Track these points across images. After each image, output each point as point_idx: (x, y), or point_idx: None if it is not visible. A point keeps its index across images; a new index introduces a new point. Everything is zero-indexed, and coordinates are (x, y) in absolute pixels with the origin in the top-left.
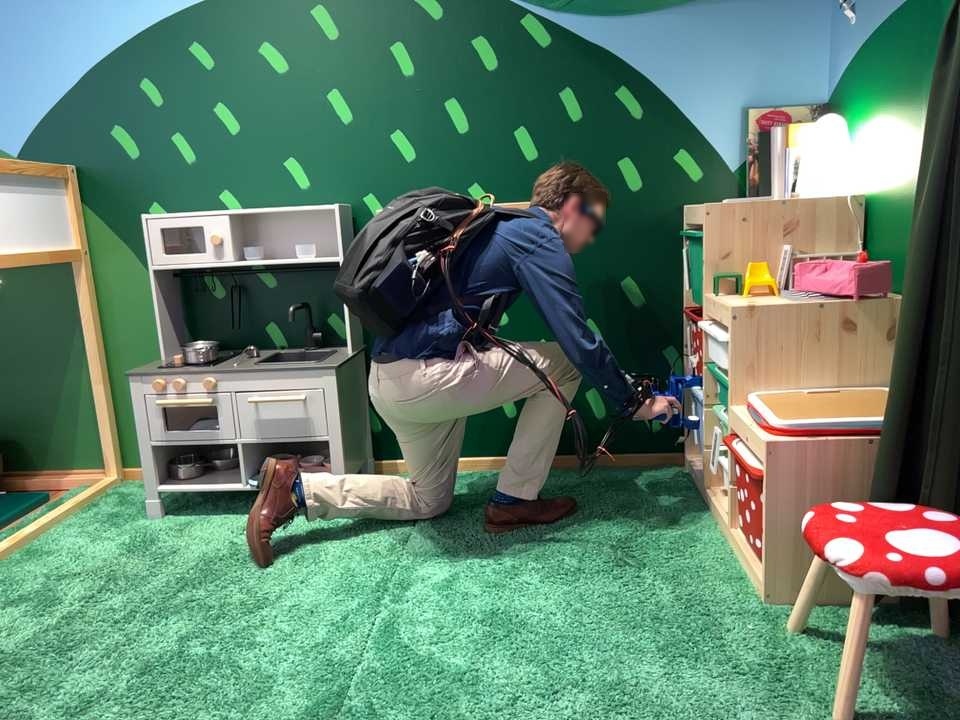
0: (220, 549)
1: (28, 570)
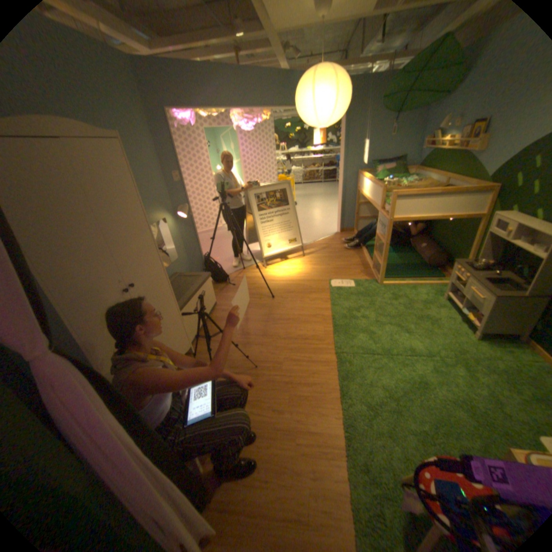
0: (436, 318)
1: (406, 291)
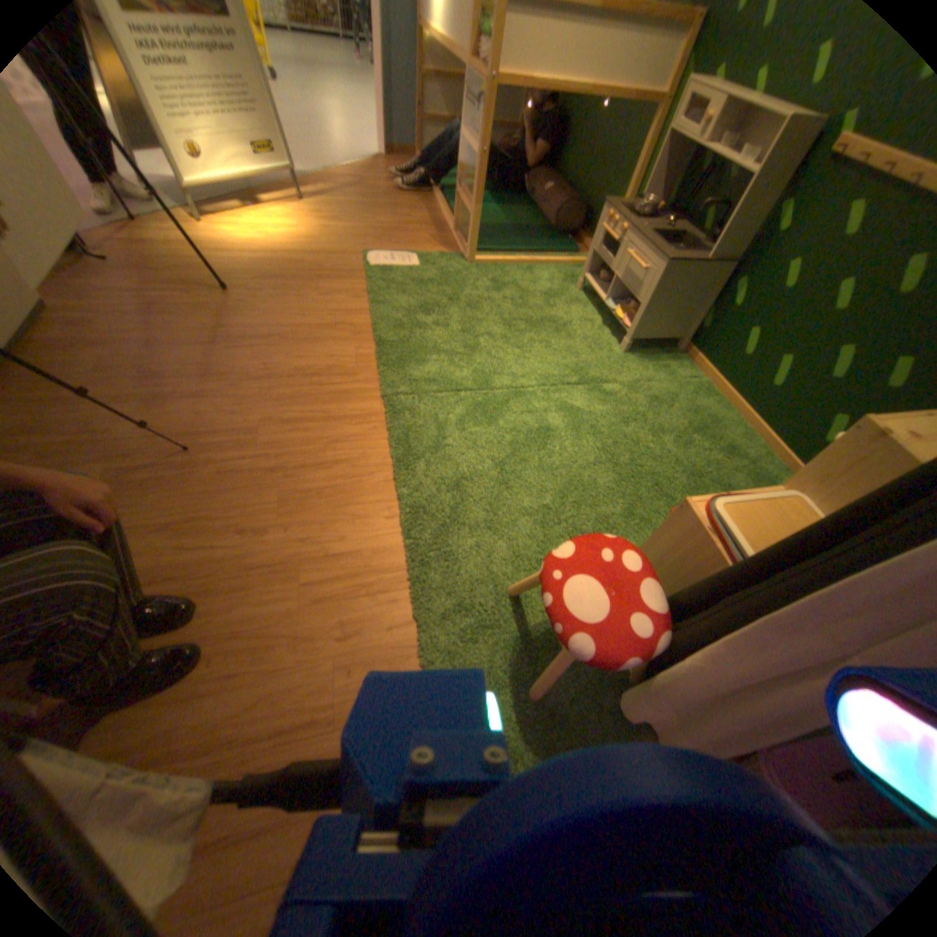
0: (564, 320)
1: (517, 274)
